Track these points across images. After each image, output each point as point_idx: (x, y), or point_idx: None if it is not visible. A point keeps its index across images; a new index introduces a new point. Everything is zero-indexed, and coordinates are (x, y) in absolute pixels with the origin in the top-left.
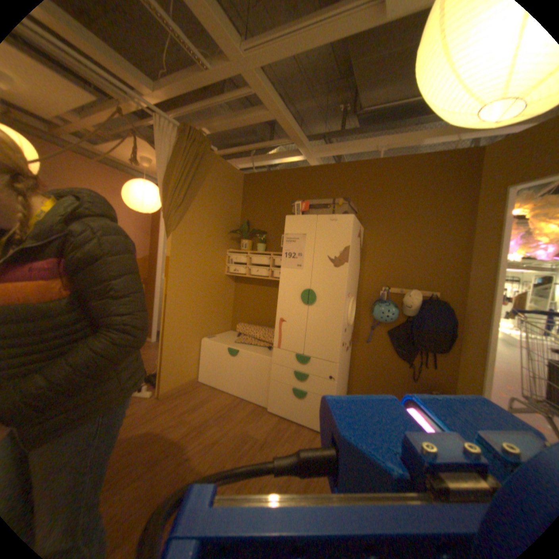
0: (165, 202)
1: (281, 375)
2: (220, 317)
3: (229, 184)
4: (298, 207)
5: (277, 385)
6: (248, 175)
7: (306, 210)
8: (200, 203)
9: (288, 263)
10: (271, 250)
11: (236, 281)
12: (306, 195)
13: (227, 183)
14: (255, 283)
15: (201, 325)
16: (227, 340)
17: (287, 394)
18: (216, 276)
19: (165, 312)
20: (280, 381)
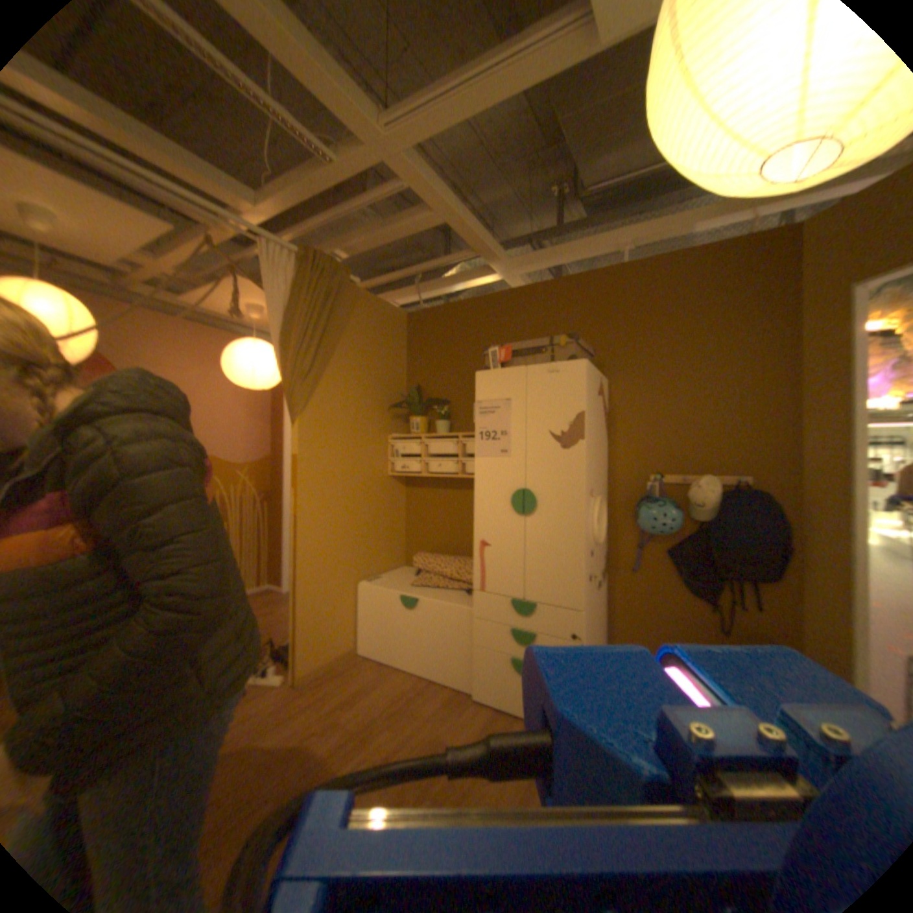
0: (285, 370)
1: (490, 637)
2: (386, 545)
3: (384, 331)
4: (494, 355)
5: (484, 655)
6: (413, 313)
7: (508, 359)
8: (340, 366)
9: (486, 448)
10: (458, 428)
11: (408, 484)
12: (508, 335)
13: (381, 329)
14: (438, 485)
15: (354, 561)
16: (399, 582)
17: (502, 669)
18: (373, 479)
19: (295, 544)
20: (490, 647)
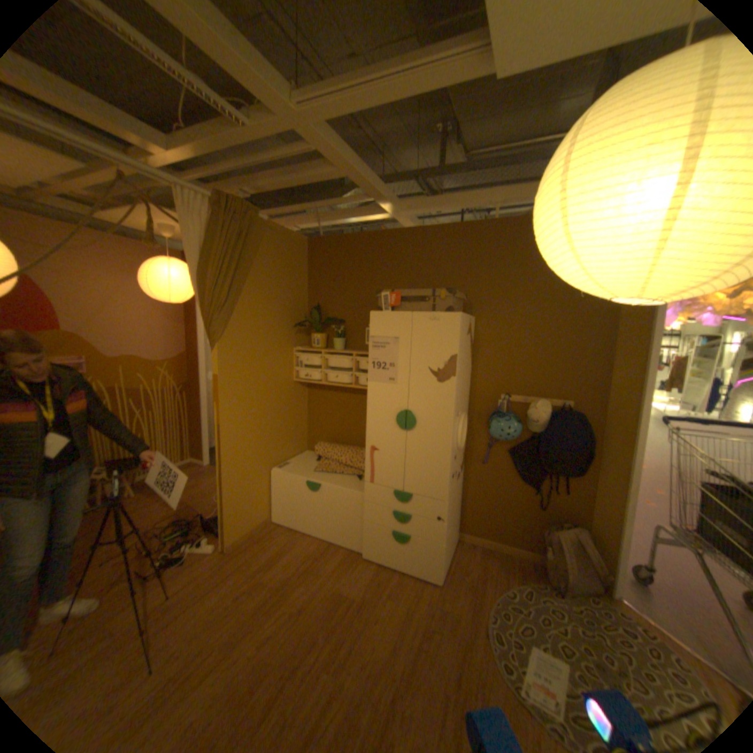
0: (205, 304)
1: (378, 516)
2: (294, 437)
3: (290, 259)
4: (386, 296)
5: (373, 528)
6: (314, 241)
7: (398, 305)
8: (253, 295)
9: (378, 377)
10: (353, 346)
11: (311, 387)
12: (397, 271)
13: (287, 258)
14: (336, 390)
15: (269, 454)
16: (305, 468)
17: (386, 539)
18: (283, 387)
19: (221, 448)
20: (378, 523)
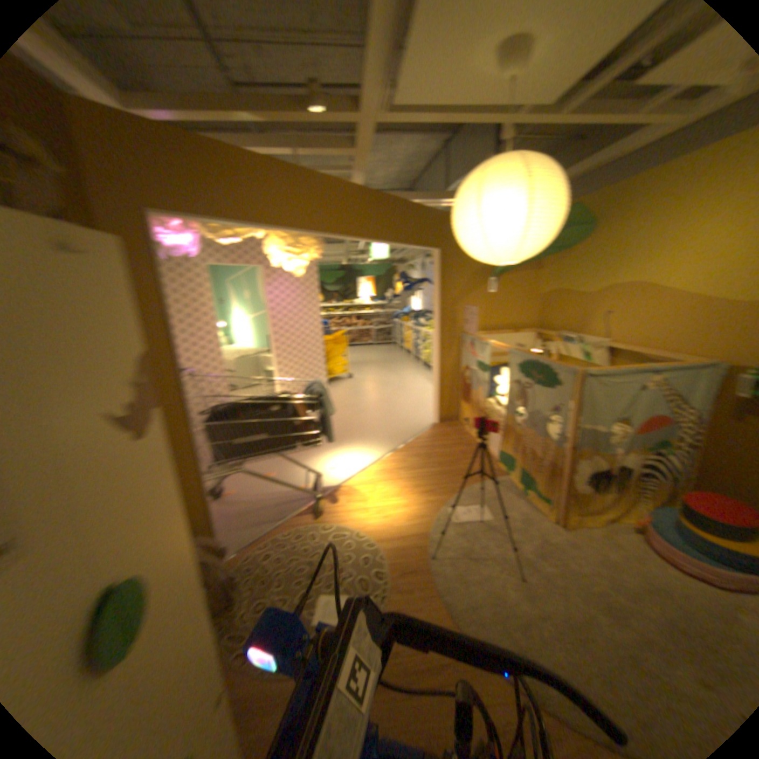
0: None
1: None
2: None
3: None
4: None
5: None
6: None
7: None
8: None
9: None
10: None
11: None
12: None
13: None
14: None
15: None
16: None
17: None
18: None
19: None
20: None
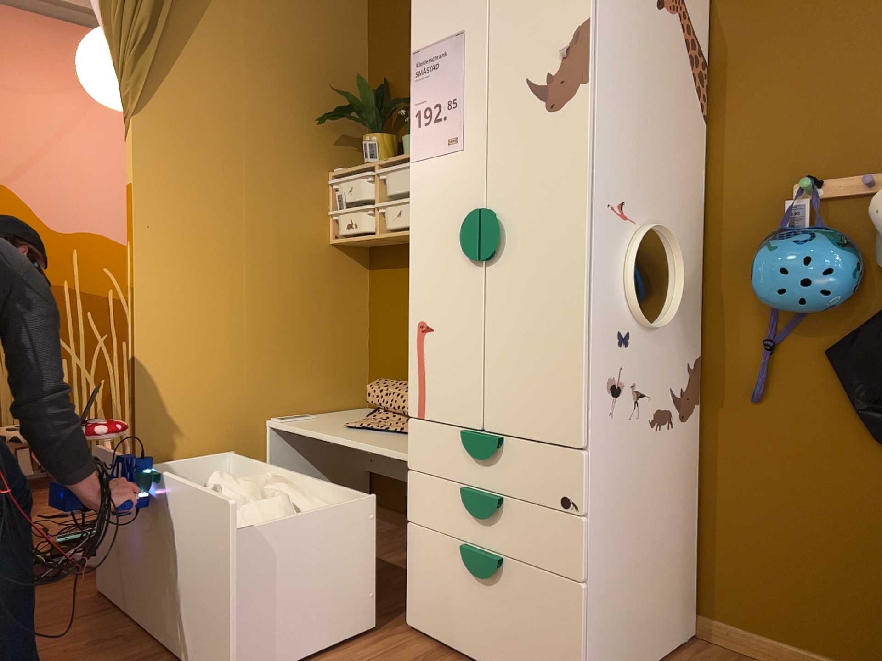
0: (116, 42)
1: (434, 507)
2: (326, 366)
3: None
4: None
5: (425, 541)
6: None
7: None
8: (224, 39)
9: (428, 143)
10: None
11: (372, 263)
12: None
13: None
14: None
15: (259, 384)
16: (331, 423)
17: (452, 569)
18: (298, 247)
19: (135, 335)
20: (434, 525)
